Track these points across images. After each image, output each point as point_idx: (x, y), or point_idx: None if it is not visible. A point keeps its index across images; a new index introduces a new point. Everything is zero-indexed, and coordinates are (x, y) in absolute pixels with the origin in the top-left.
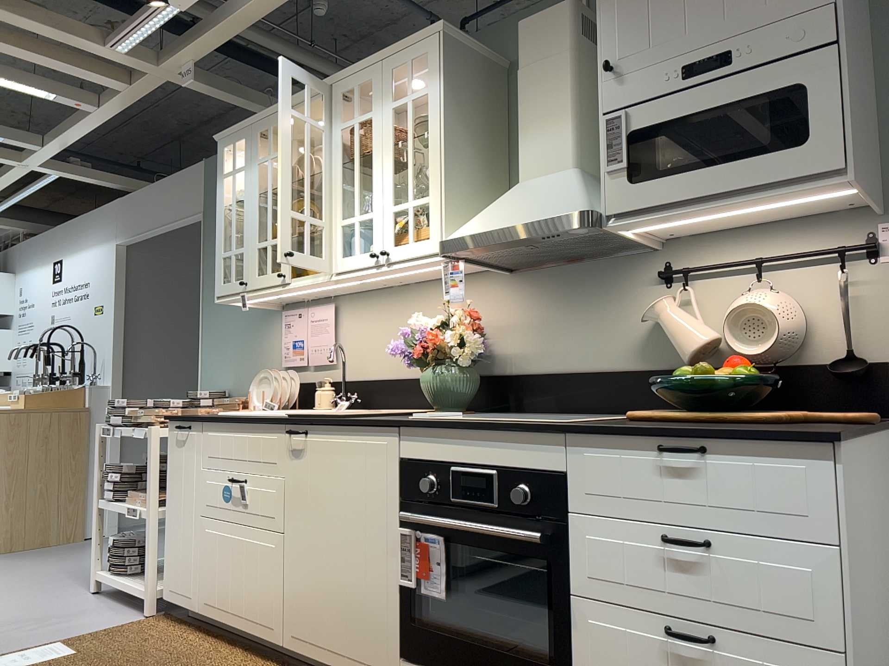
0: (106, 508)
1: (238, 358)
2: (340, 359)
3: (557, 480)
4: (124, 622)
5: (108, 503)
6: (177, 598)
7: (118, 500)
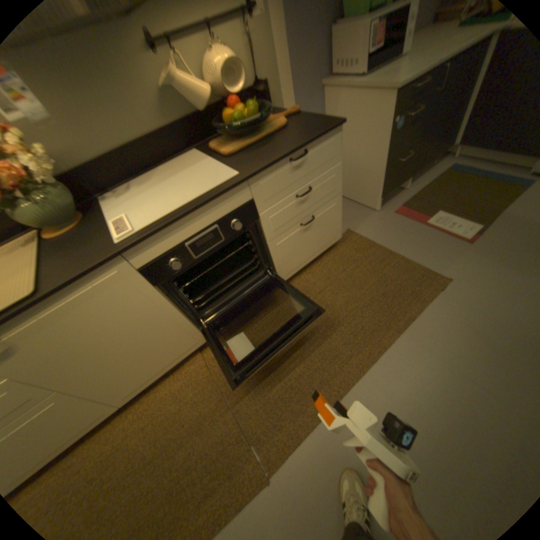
0: None
1: None
2: None
3: (248, 206)
4: None
5: None
6: None
7: None
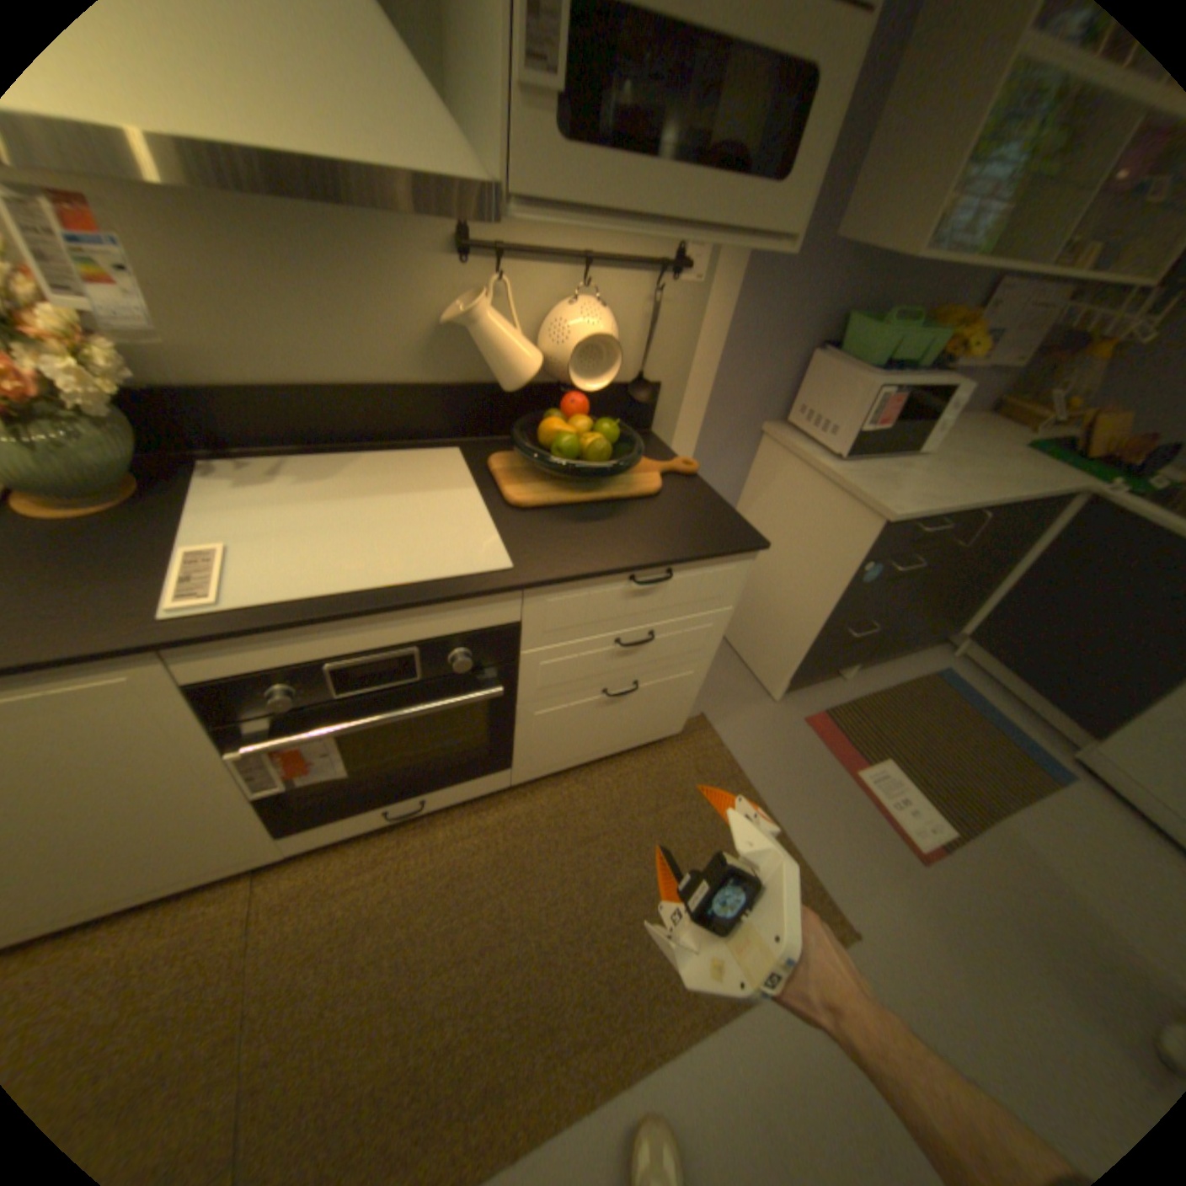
0: None
1: None
2: None
3: (506, 629)
4: None
5: None
6: None
7: None
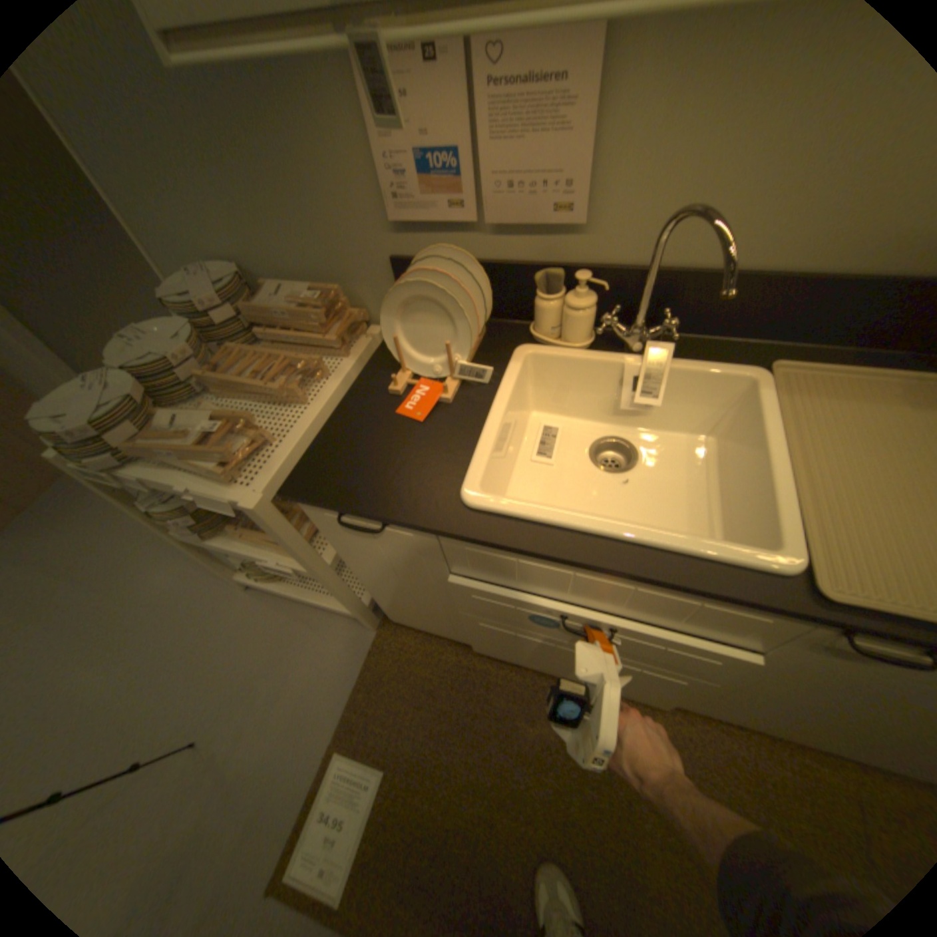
0: (197, 546)
1: (217, 185)
2: (597, 209)
3: None
4: (355, 653)
5: (193, 541)
6: (423, 630)
7: (209, 533)
